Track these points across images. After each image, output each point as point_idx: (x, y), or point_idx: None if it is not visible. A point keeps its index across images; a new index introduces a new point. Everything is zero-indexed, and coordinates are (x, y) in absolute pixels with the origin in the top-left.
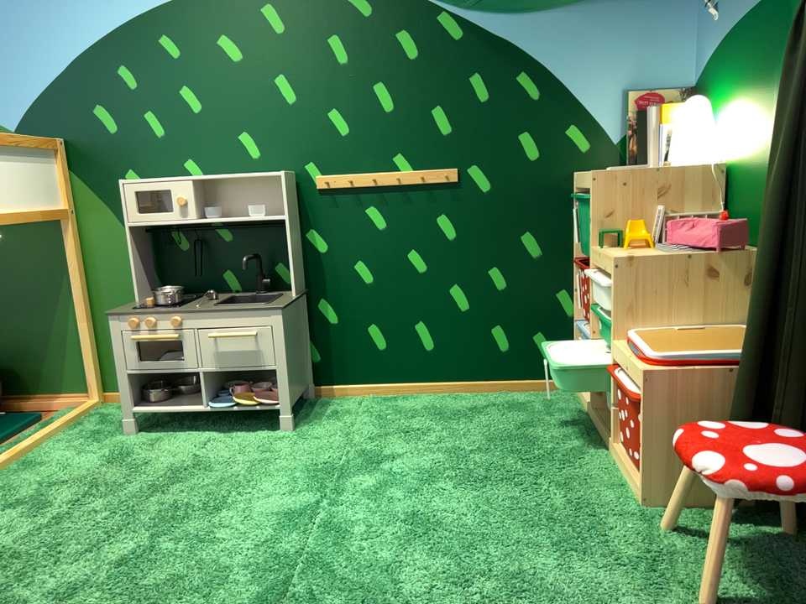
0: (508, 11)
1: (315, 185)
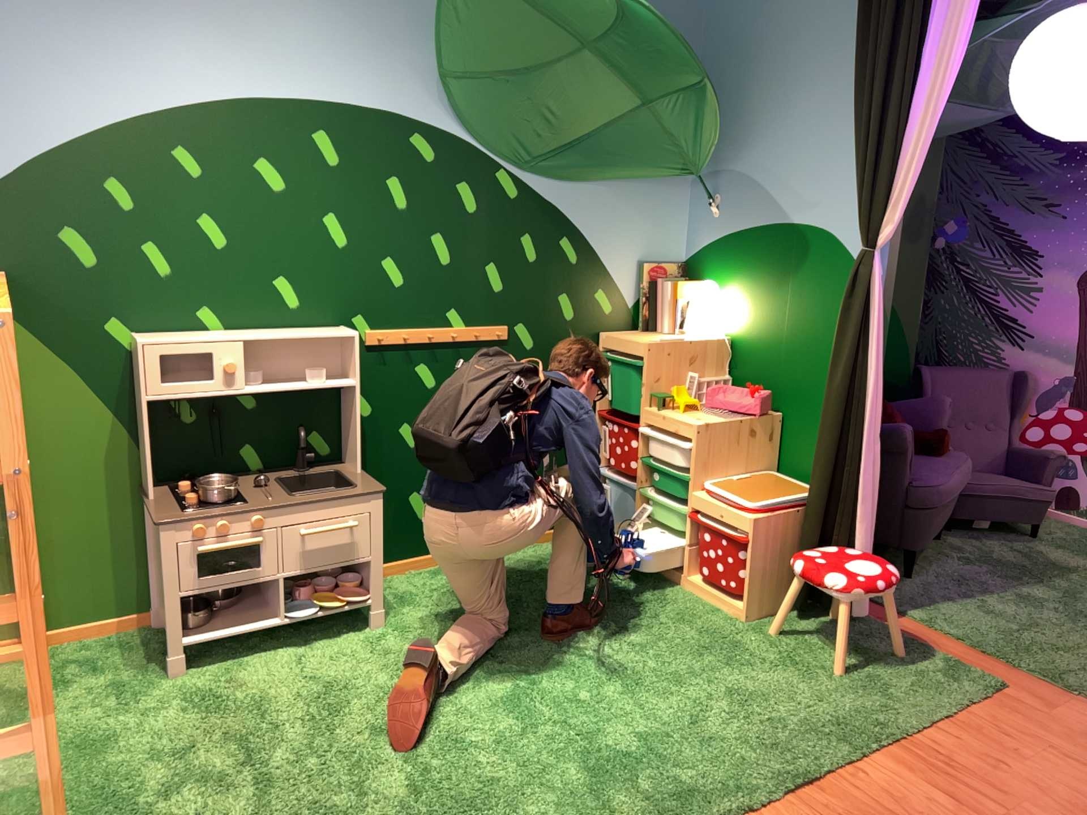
0: (557, 182)
1: (367, 342)
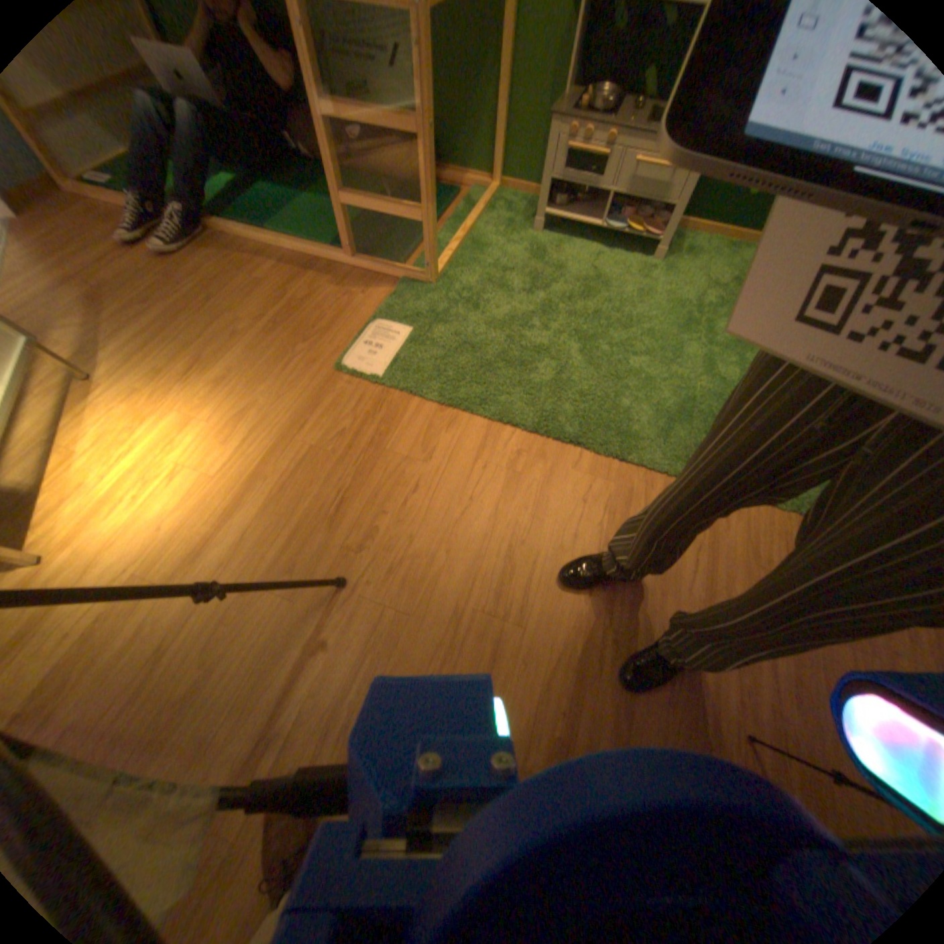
0: None
1: None
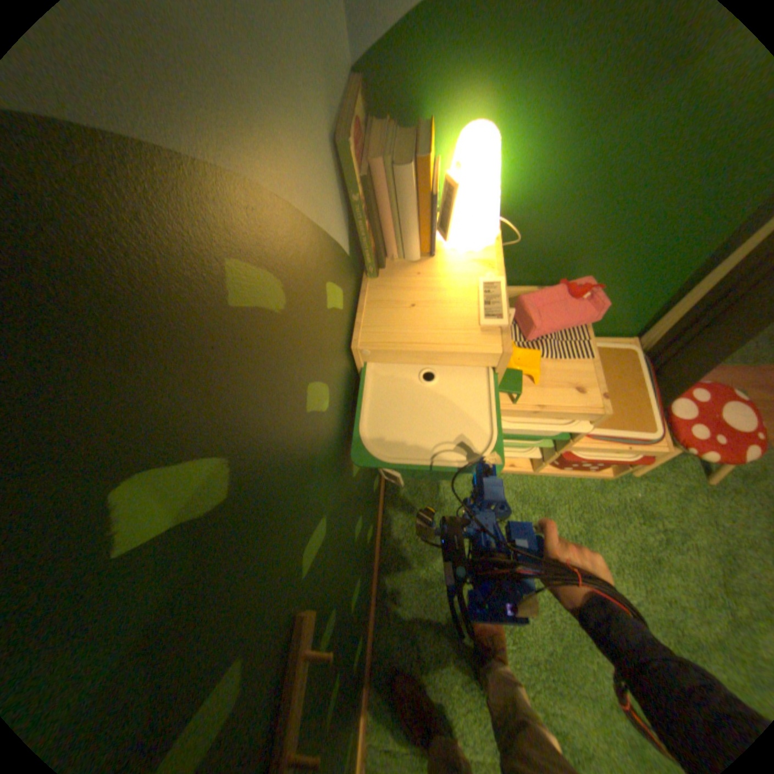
0: None
1: None
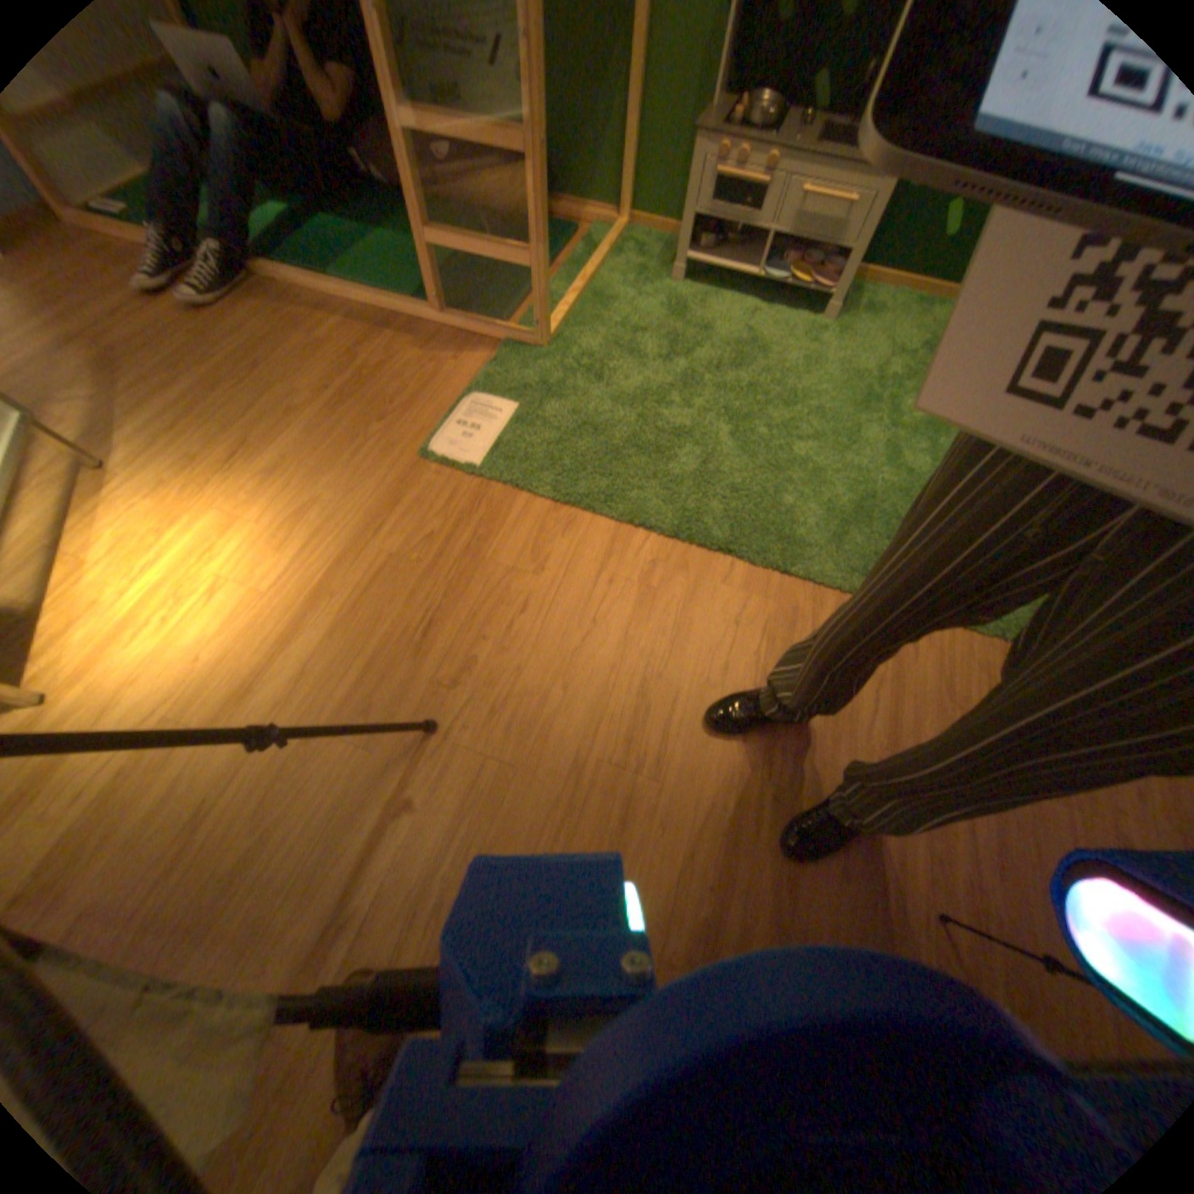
0: None
1: None
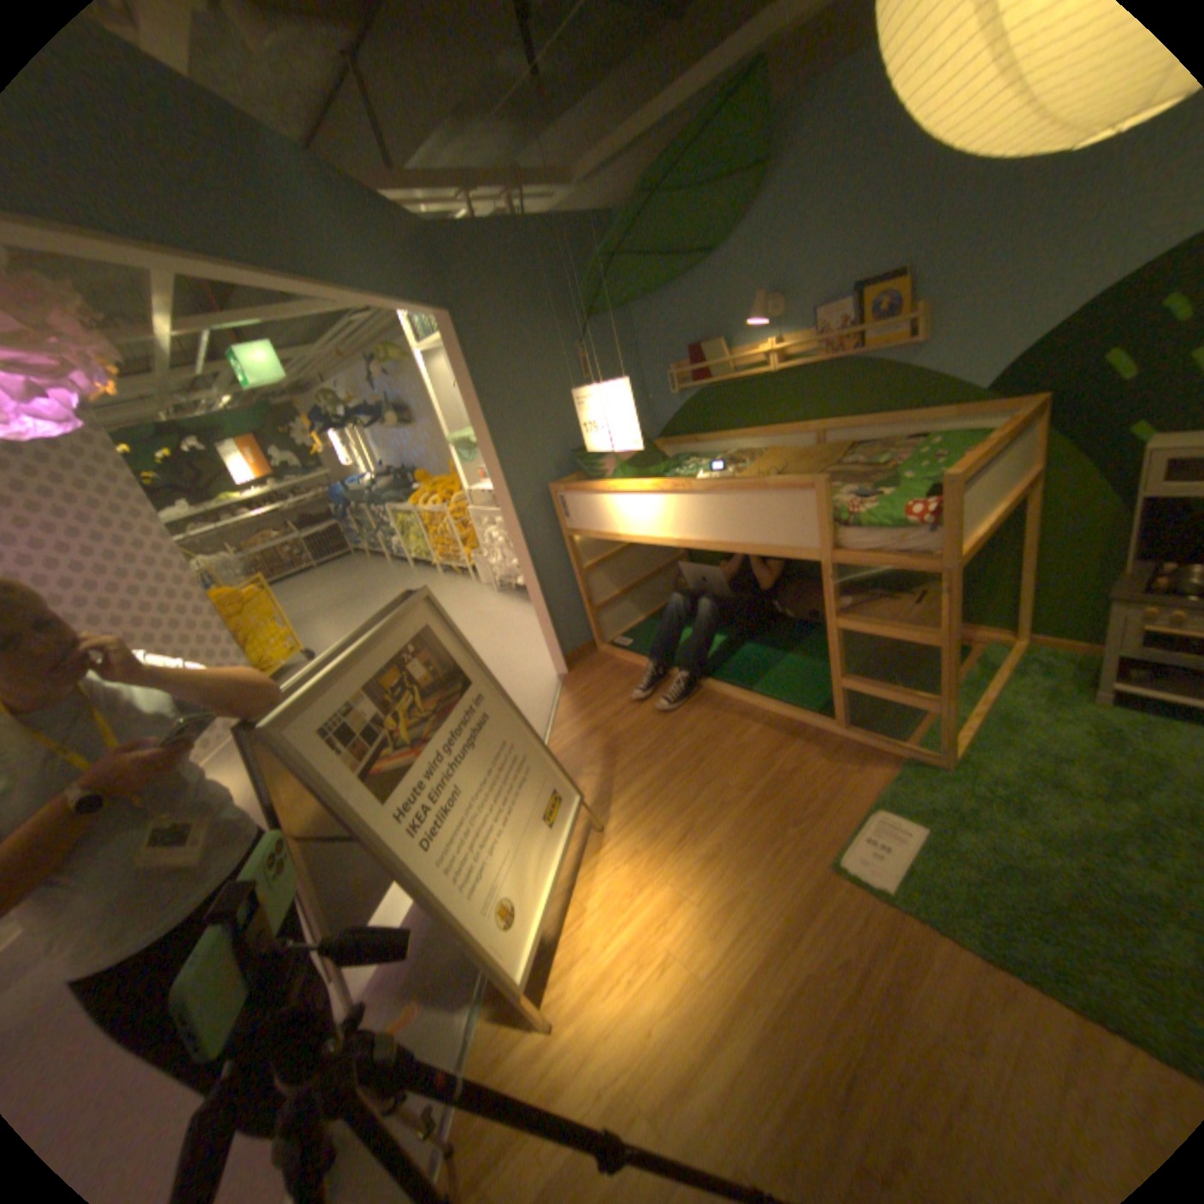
0: None
1: None
